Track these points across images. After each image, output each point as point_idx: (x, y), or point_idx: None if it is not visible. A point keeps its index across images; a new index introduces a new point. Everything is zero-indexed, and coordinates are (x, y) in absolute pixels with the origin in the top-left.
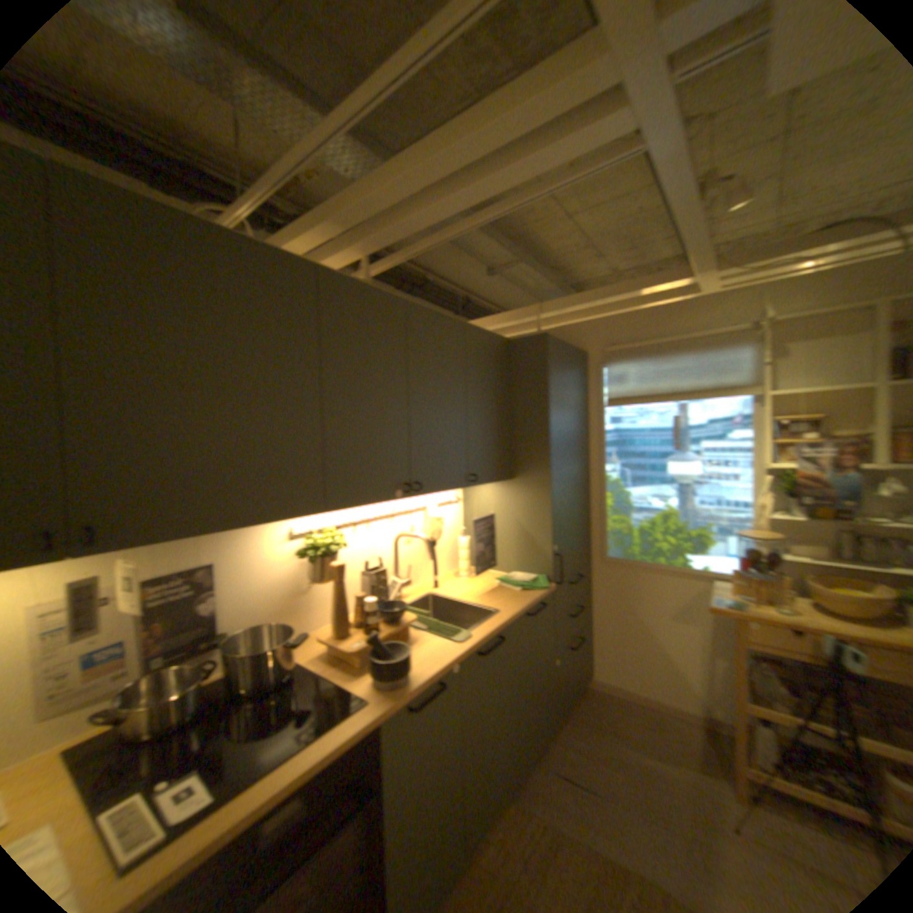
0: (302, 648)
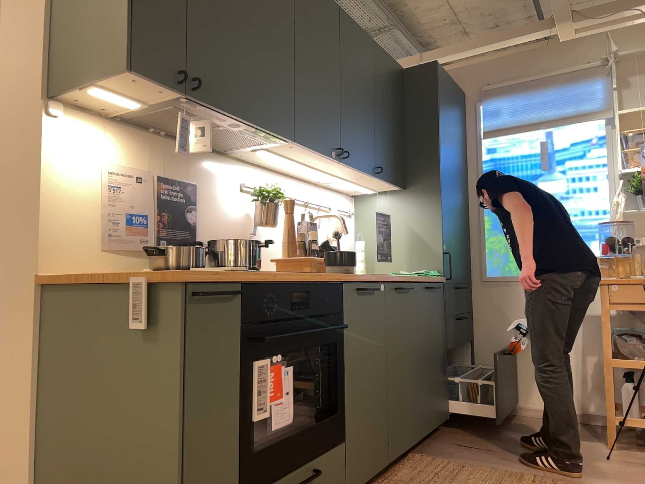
0: None
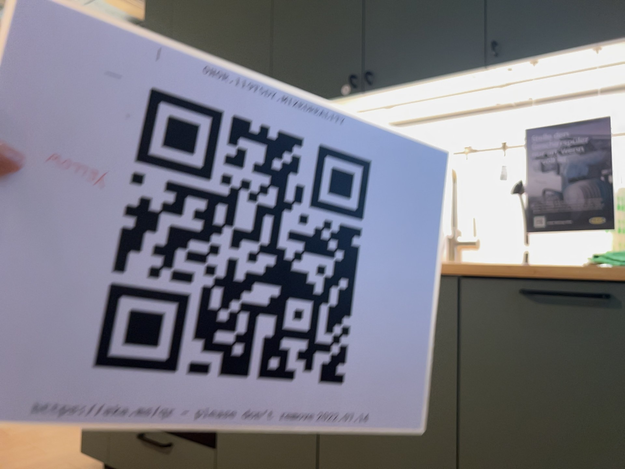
0: None
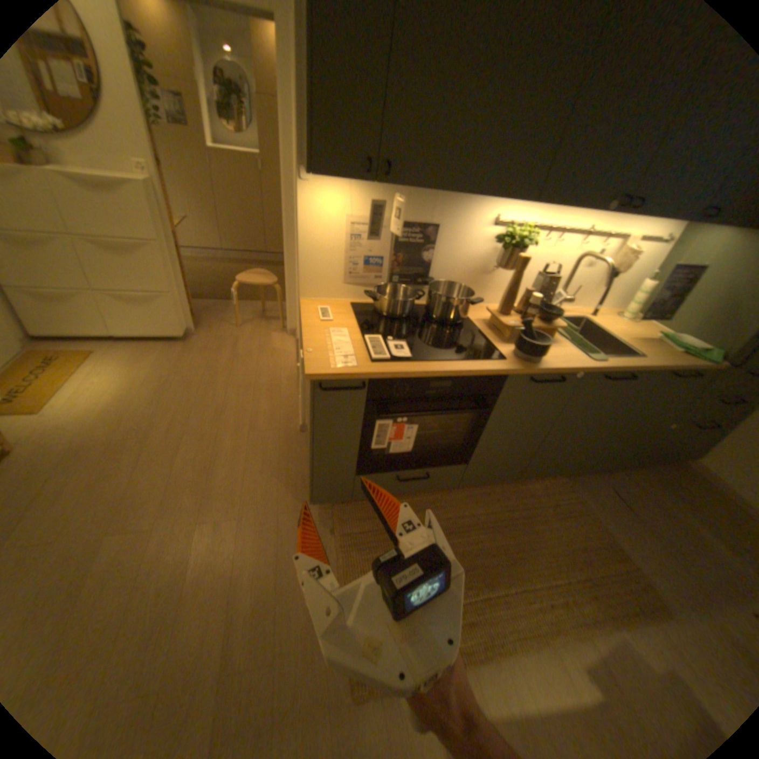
0: (472, 310)
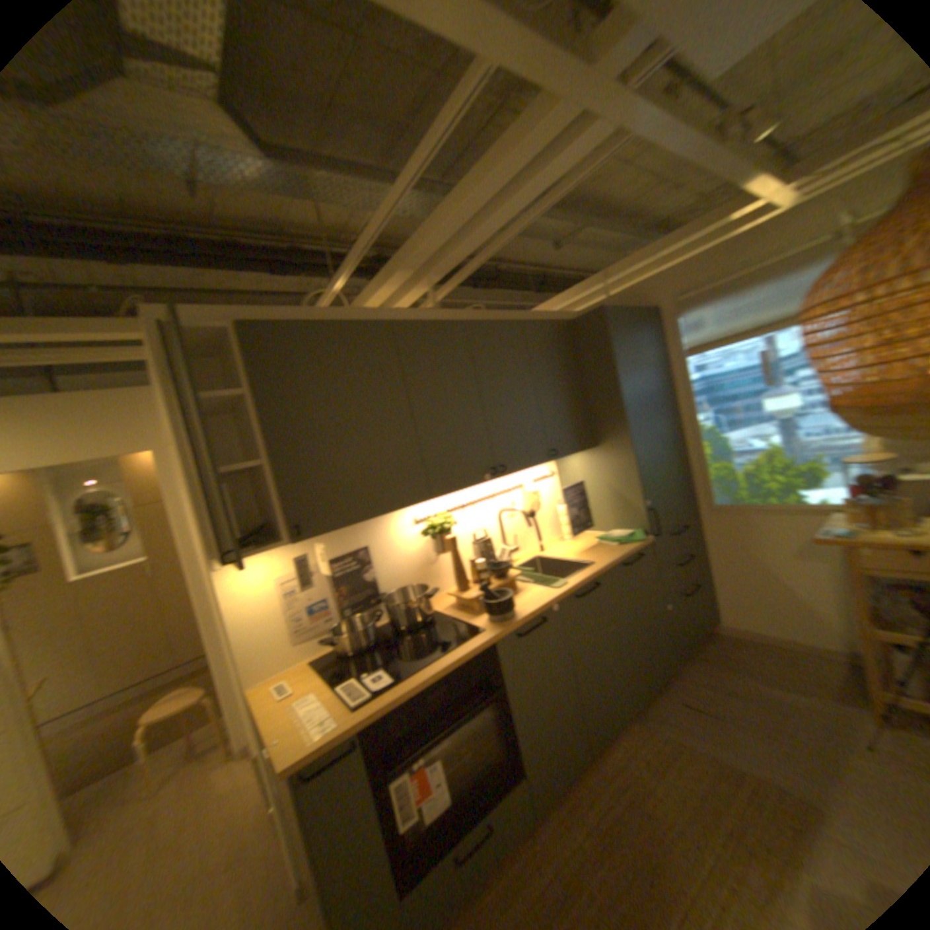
0: (439, 602)
